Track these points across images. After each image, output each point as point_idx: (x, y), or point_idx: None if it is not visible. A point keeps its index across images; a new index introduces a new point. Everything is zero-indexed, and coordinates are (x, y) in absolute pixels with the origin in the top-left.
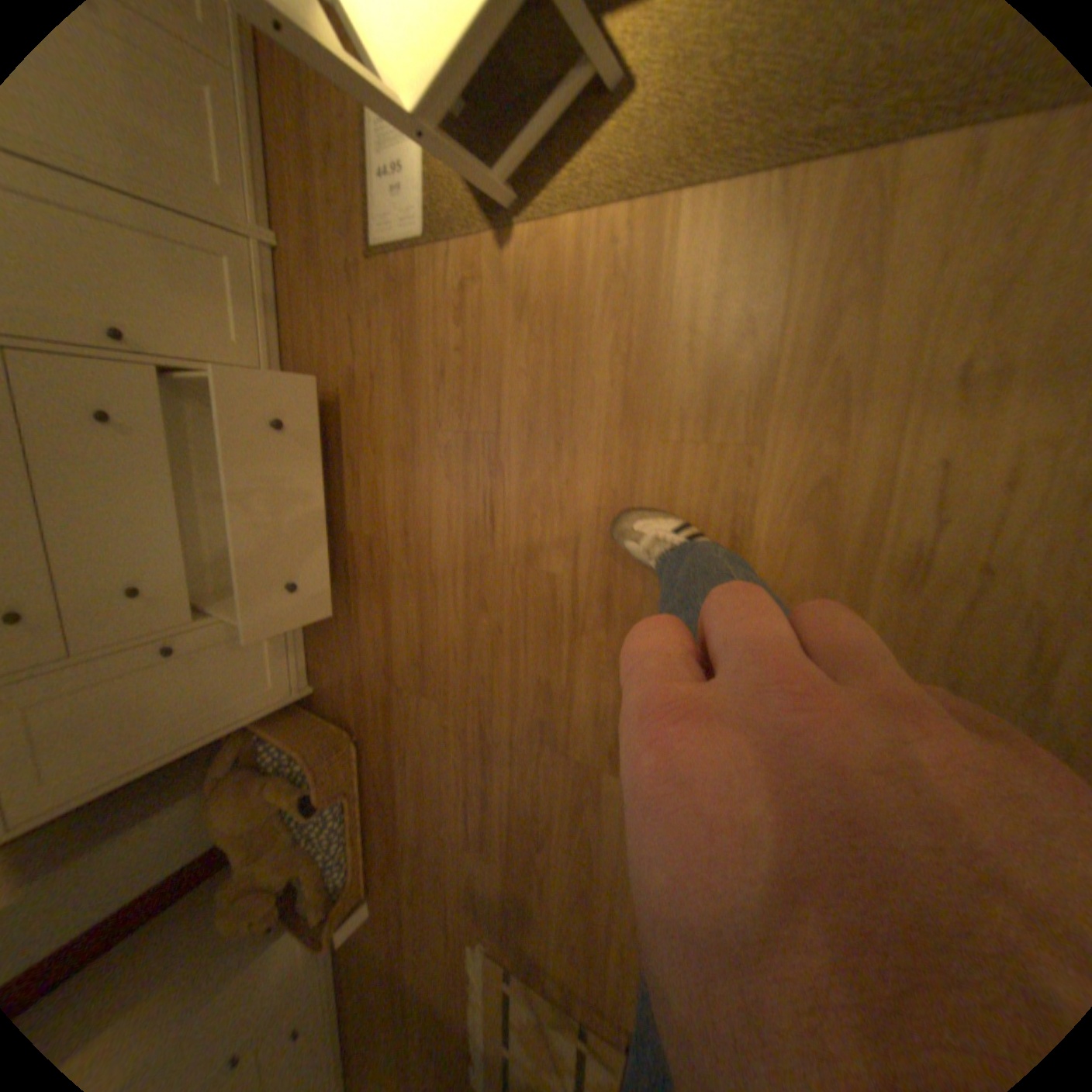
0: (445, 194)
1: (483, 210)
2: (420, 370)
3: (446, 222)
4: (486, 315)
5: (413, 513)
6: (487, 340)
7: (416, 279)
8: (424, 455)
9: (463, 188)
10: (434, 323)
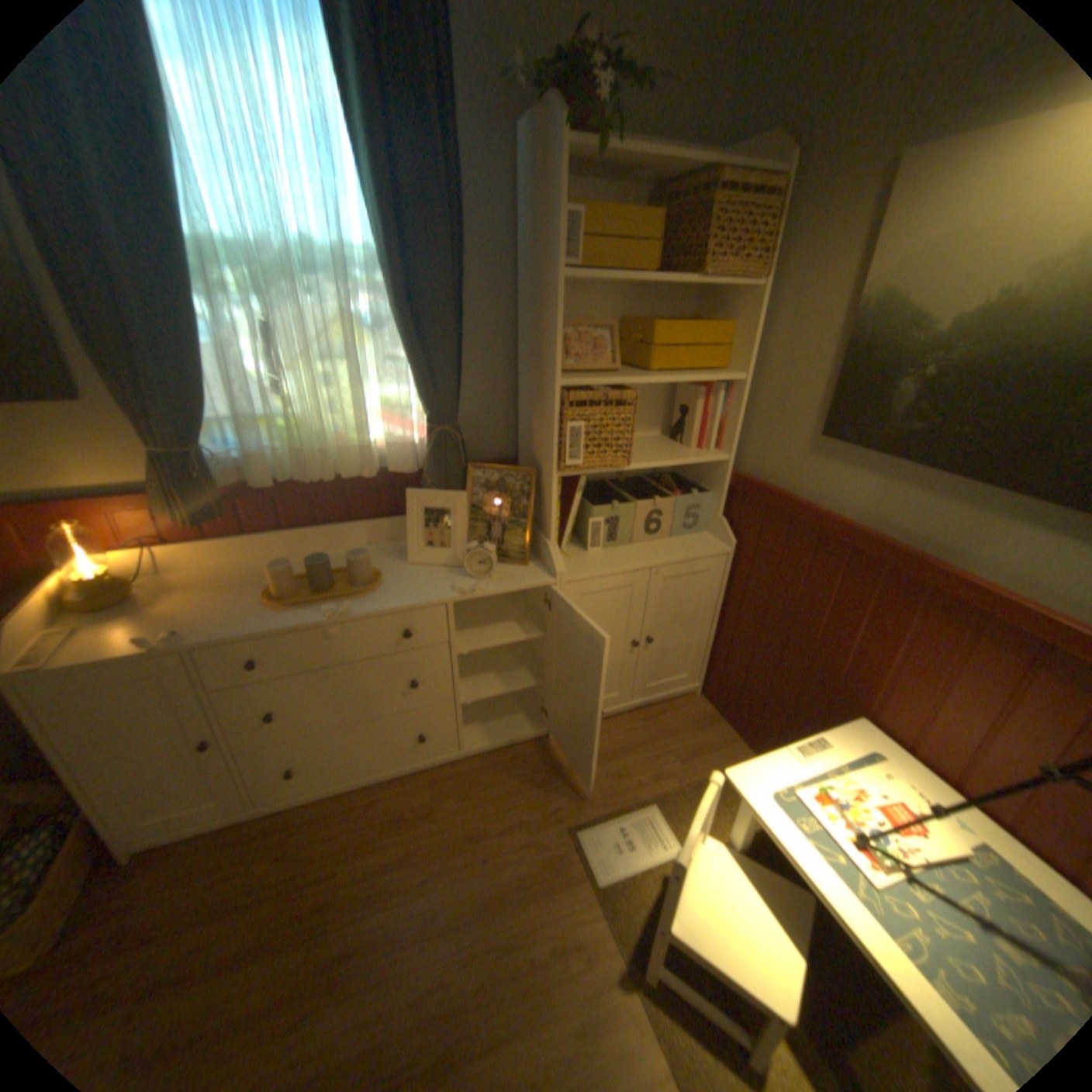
0: (632, 913)
1: (636, 962)
2: (504, 932)
3: (615, 922)
4: (567, 1001)
5: (369, 972)
6: (549, 1011)
7: (569, 900)
8: (431, 967)
9: (641, 933)
10: (544, 935)
